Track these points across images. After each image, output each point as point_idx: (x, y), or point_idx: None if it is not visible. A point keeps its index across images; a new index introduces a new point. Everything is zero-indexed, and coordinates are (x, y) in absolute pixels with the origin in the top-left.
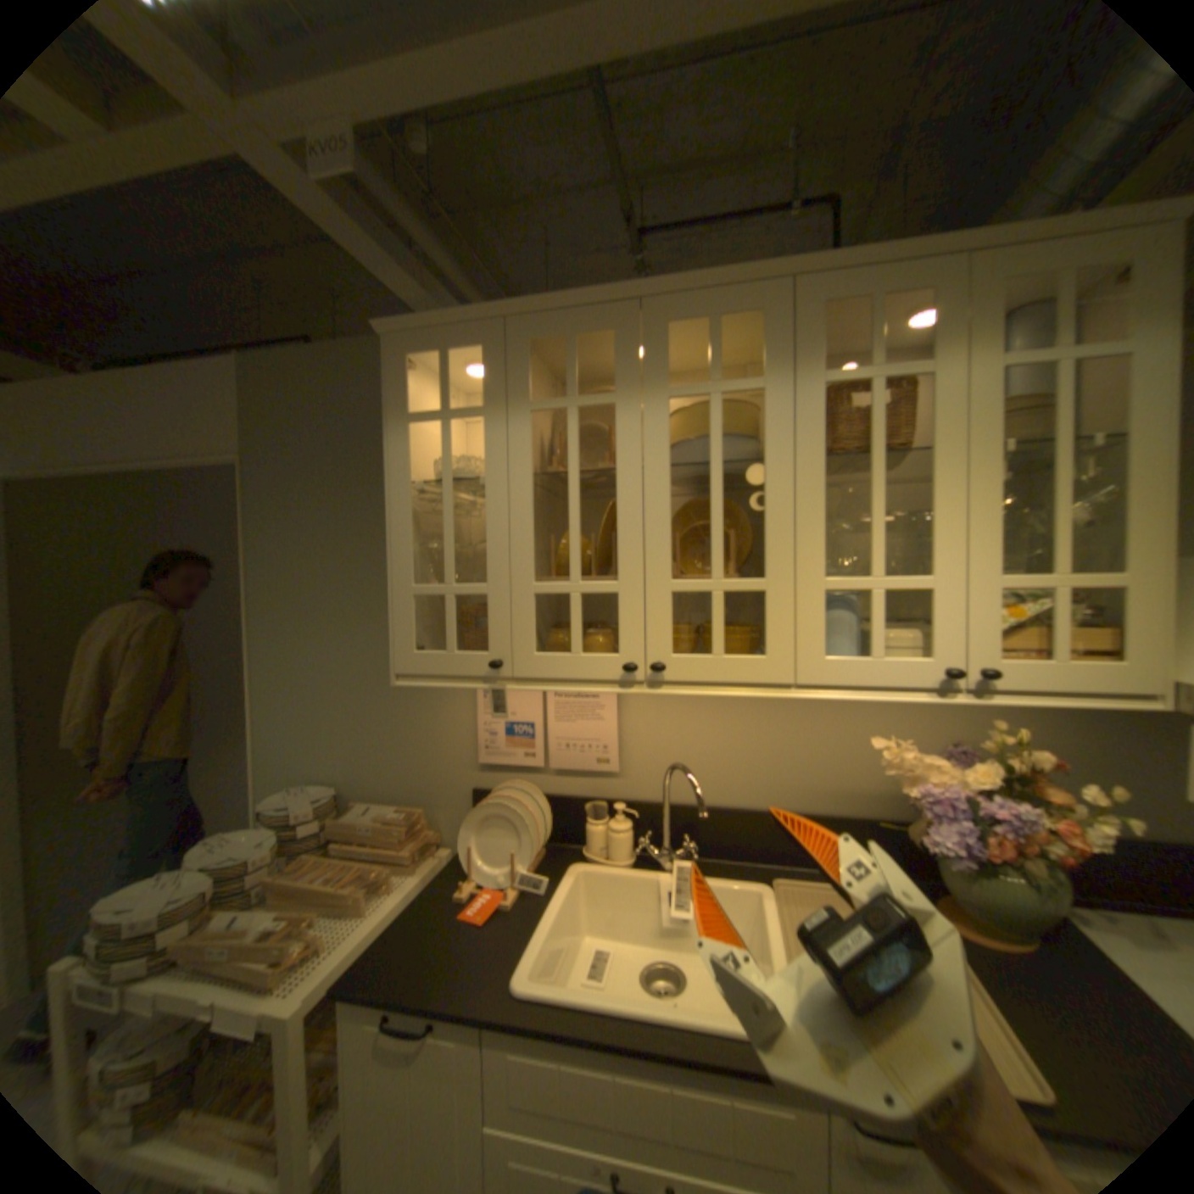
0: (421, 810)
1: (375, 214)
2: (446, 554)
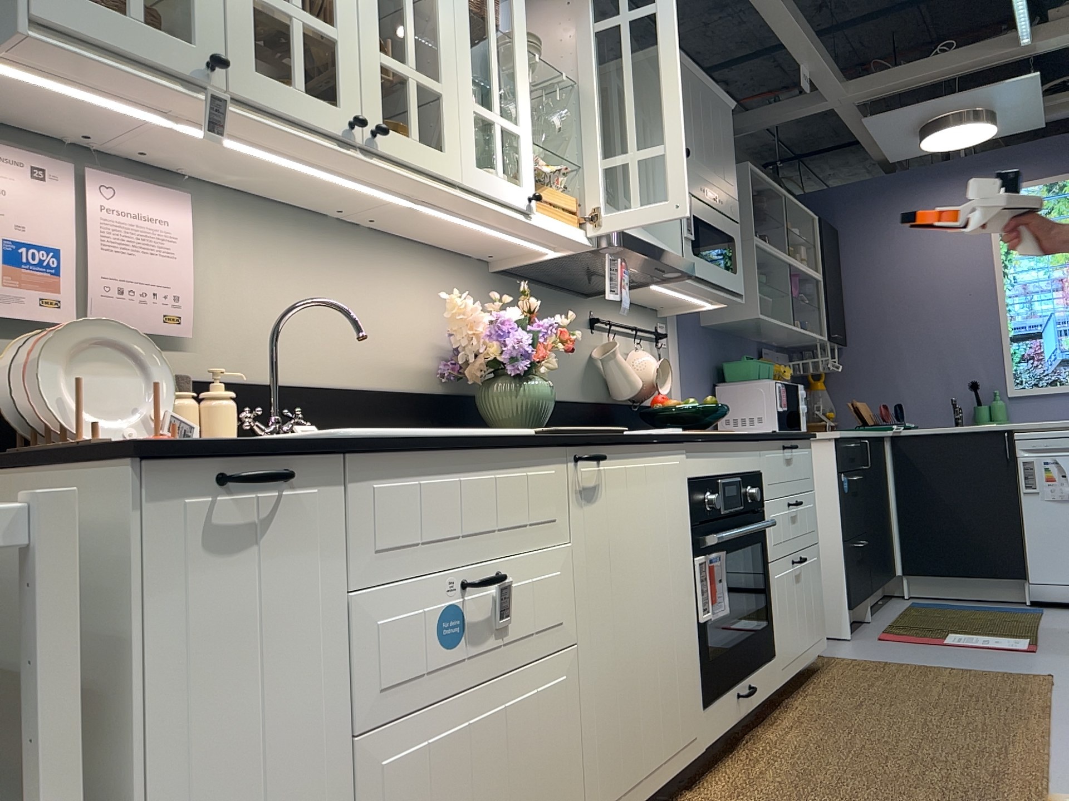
0: None
1: None
2: None
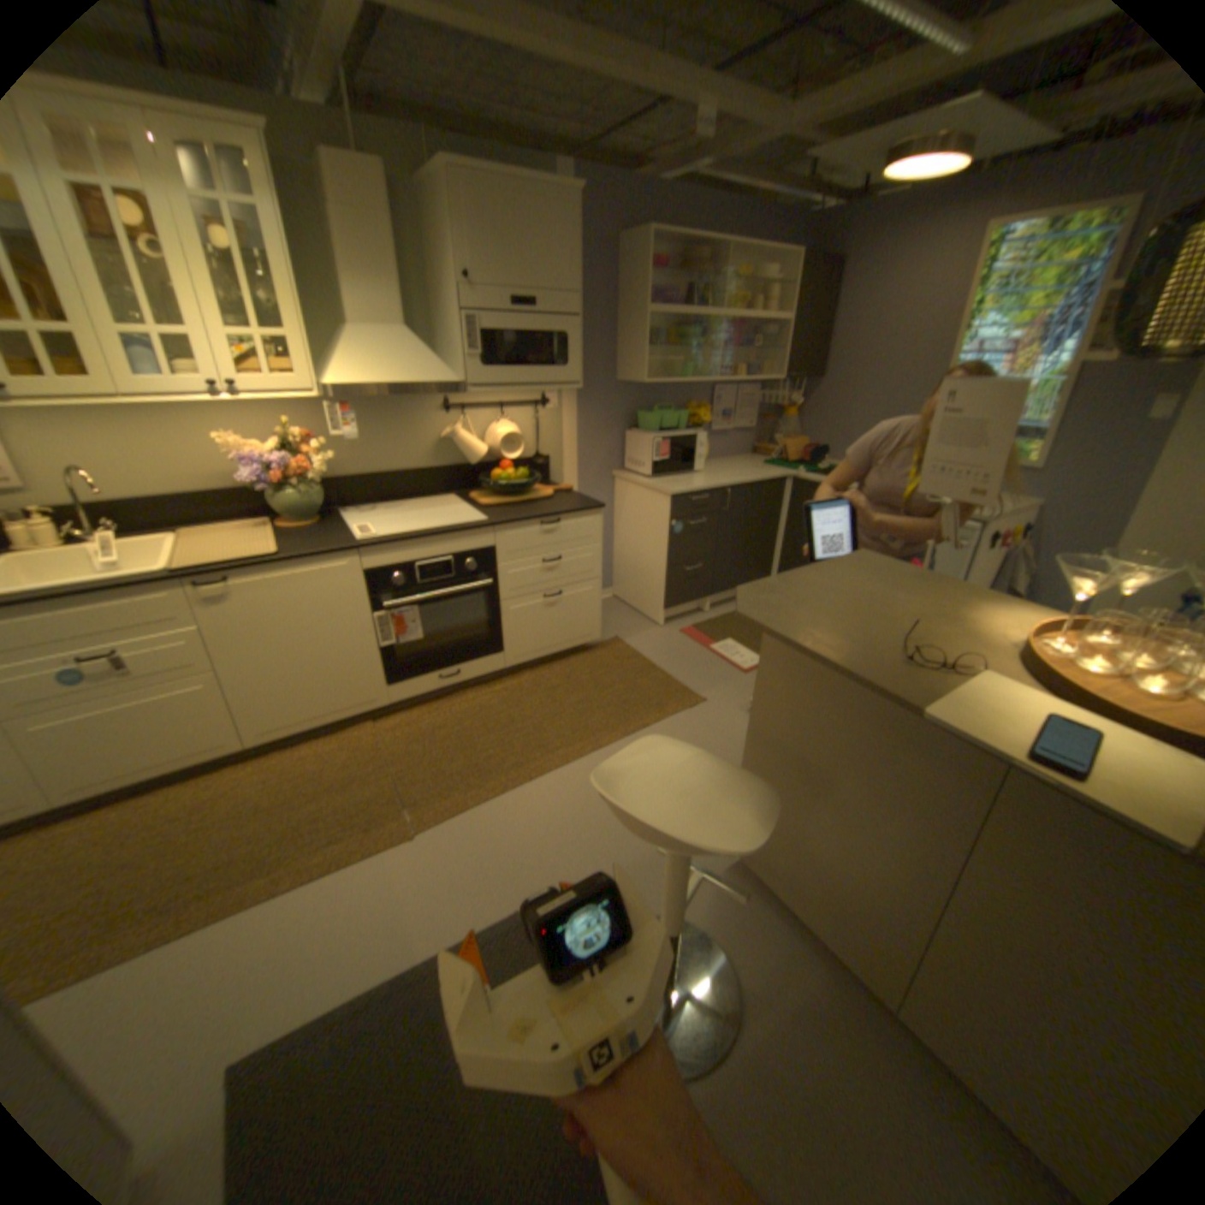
0: None
1: None
2: None
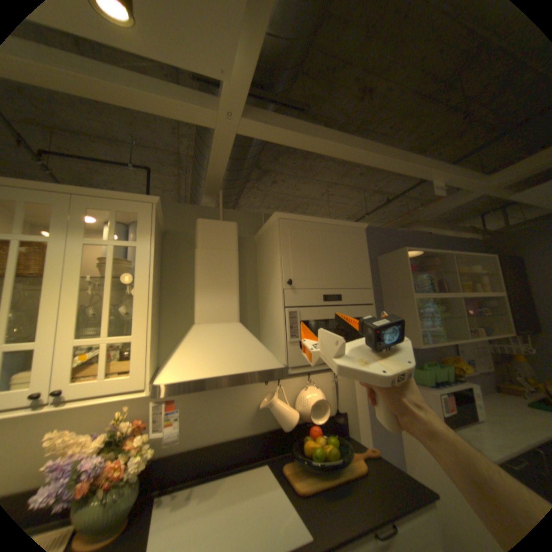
0: None
1: None
2: None
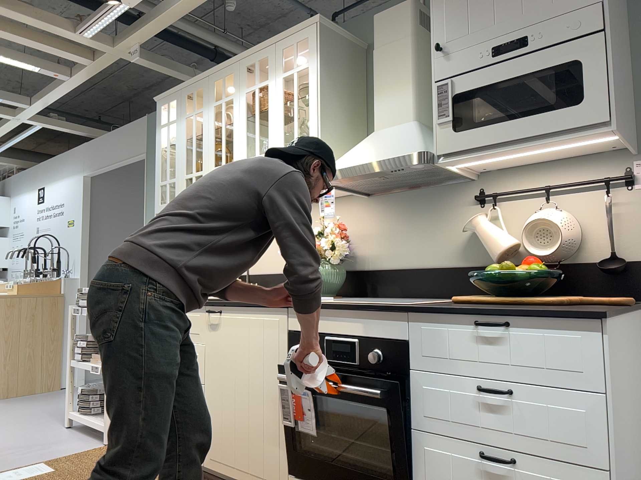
0: None
1: (171, 60)
2: (167, 170)
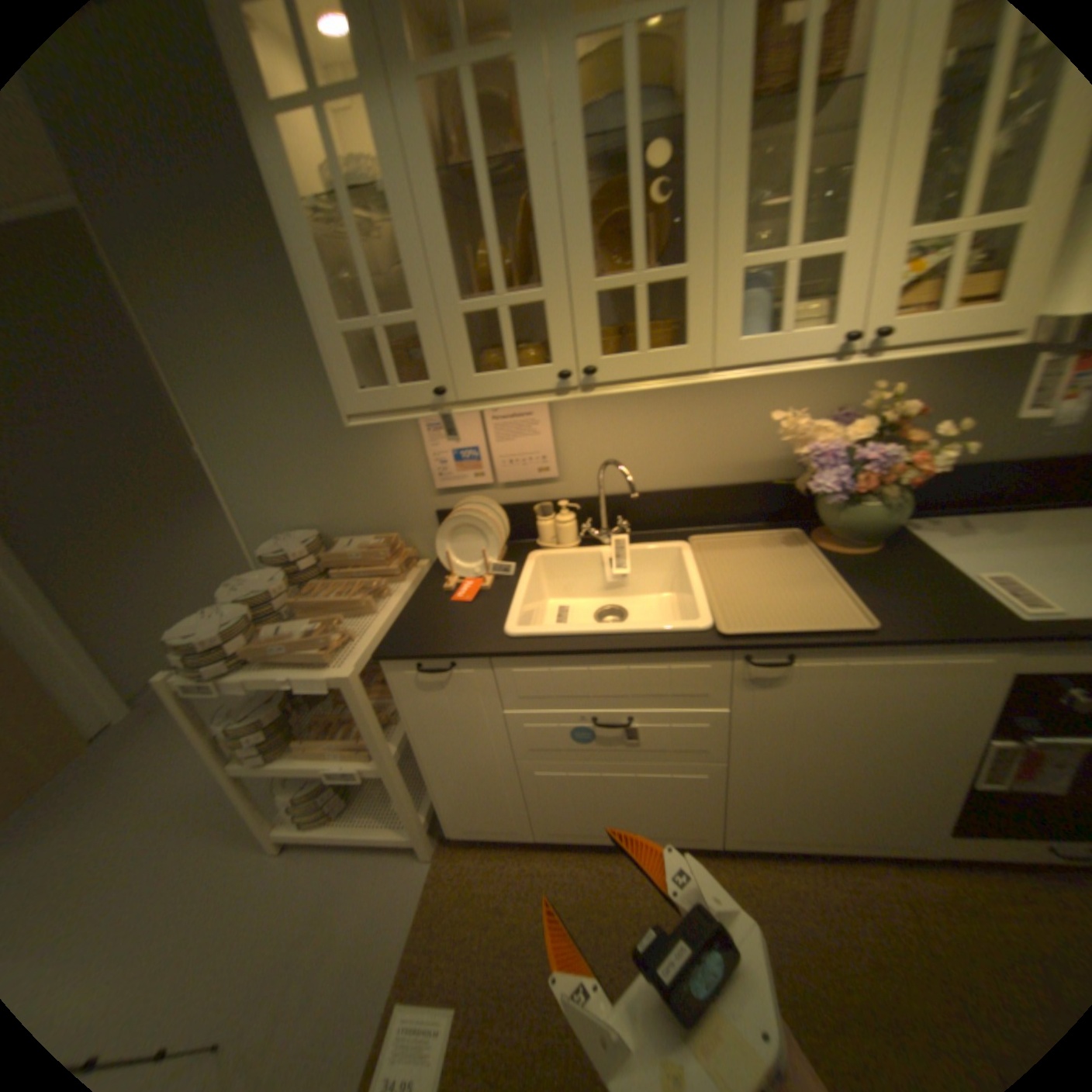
0: (397, 534)
1: None
2: (365, 282)
